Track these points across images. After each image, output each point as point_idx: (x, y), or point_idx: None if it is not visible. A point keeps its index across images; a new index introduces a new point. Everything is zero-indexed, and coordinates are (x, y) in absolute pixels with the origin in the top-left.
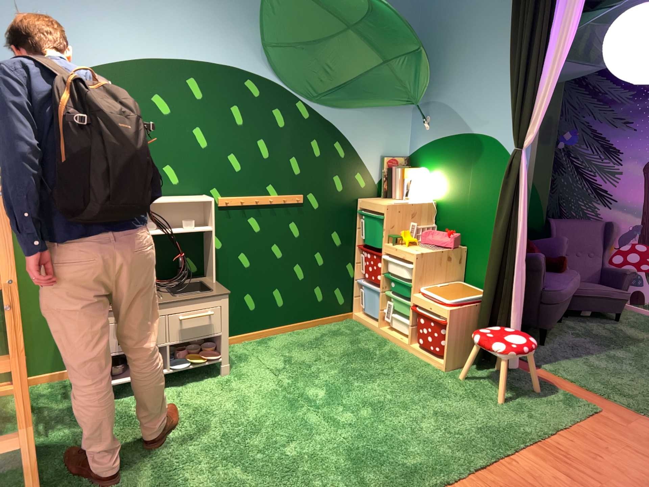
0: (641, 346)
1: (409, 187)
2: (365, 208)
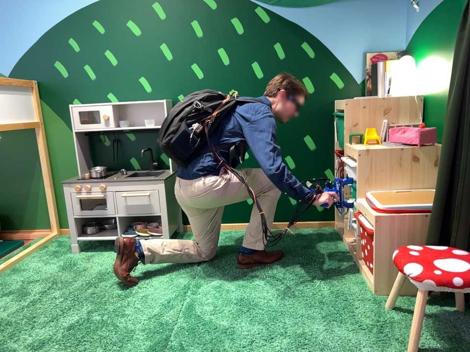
0: None
1: (392, 80)
2: (338, 108)
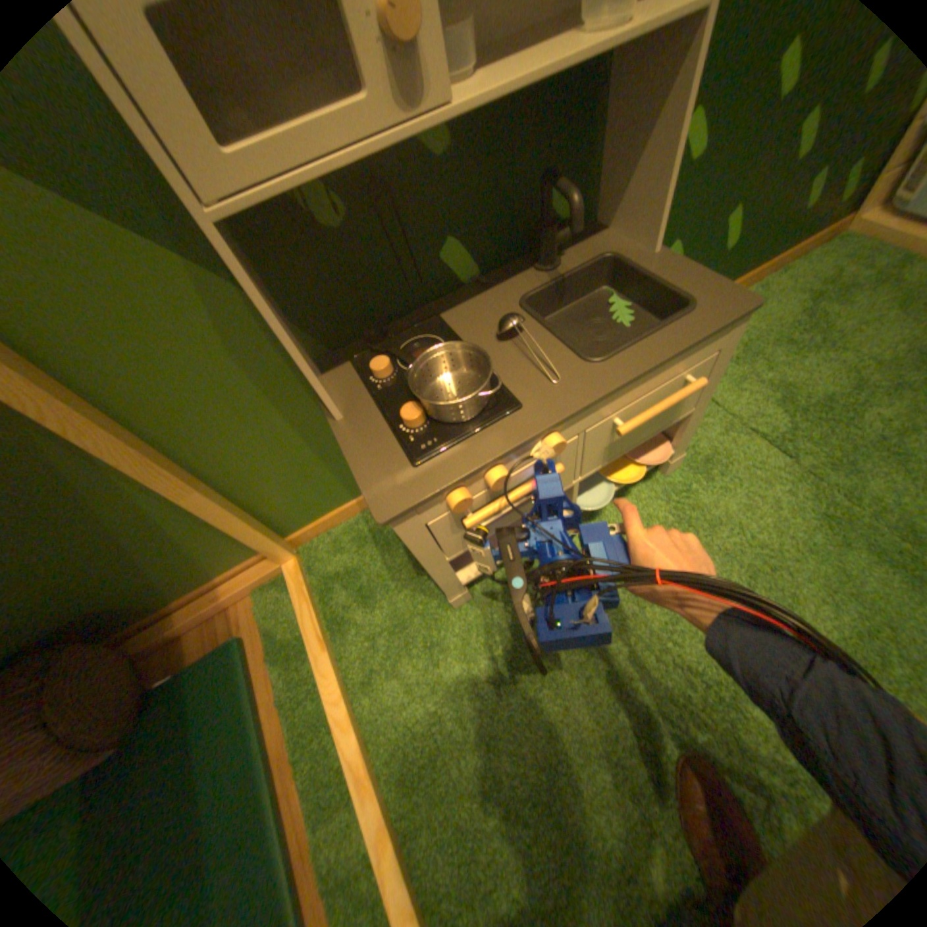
0: None
1: None
2: None
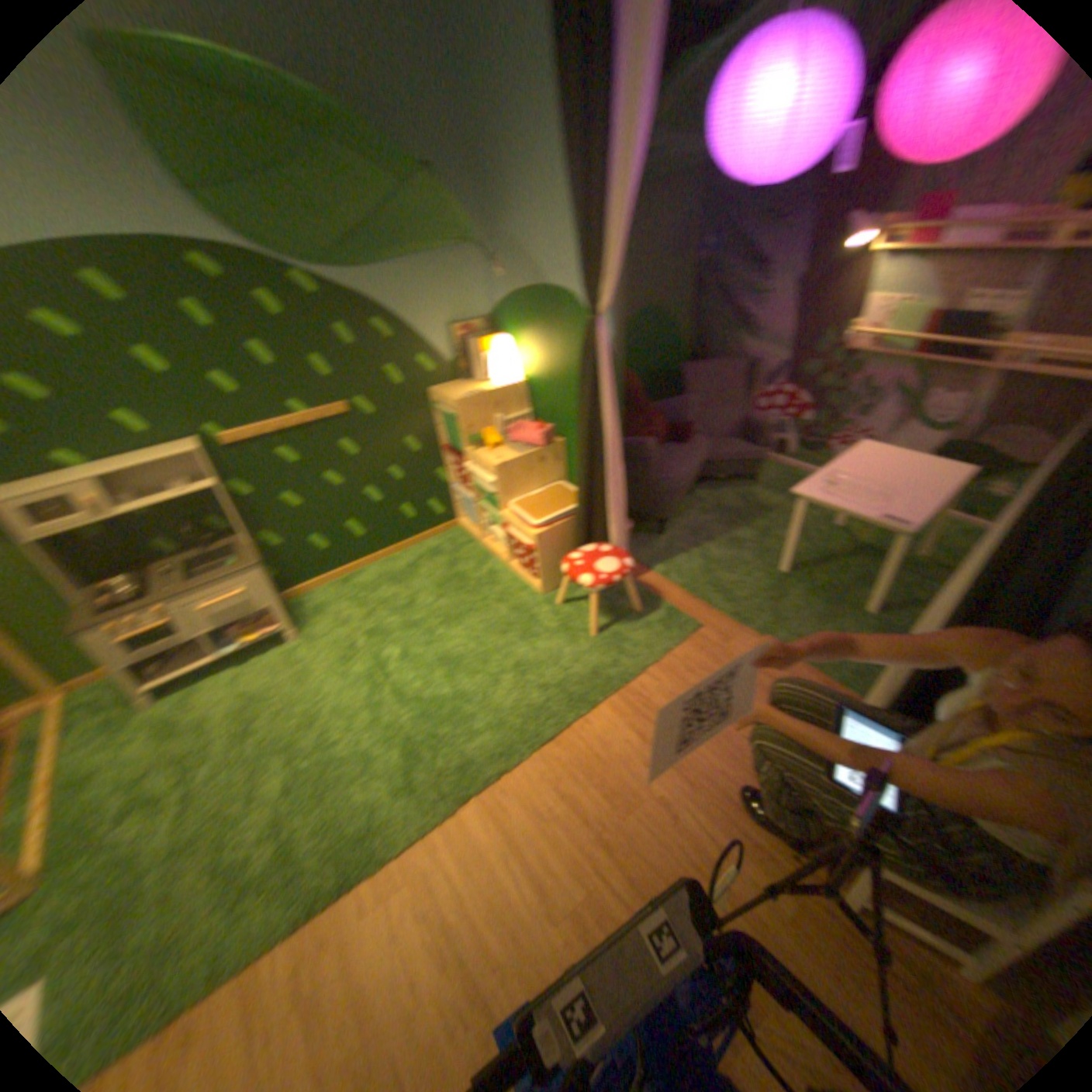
0: (778, 521)
1: (490, 364)
2: (437, 403)
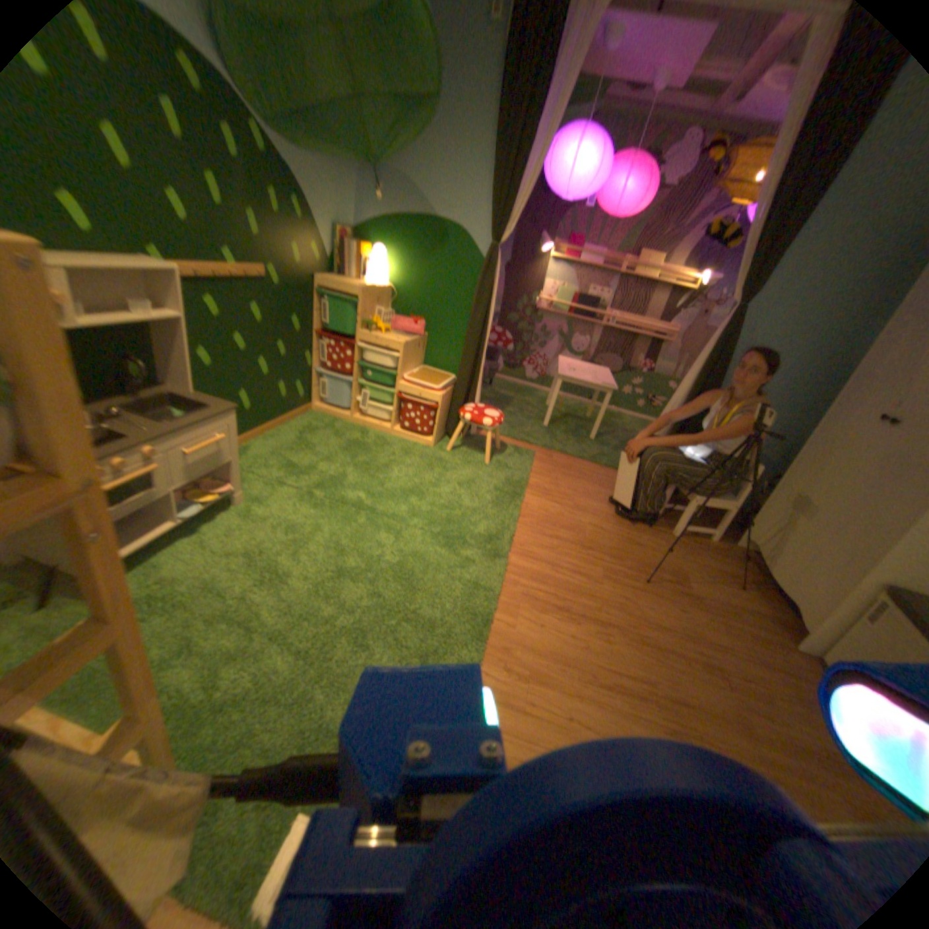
0: (517, 404)
1: (366, 265)
2: (325, 287)
